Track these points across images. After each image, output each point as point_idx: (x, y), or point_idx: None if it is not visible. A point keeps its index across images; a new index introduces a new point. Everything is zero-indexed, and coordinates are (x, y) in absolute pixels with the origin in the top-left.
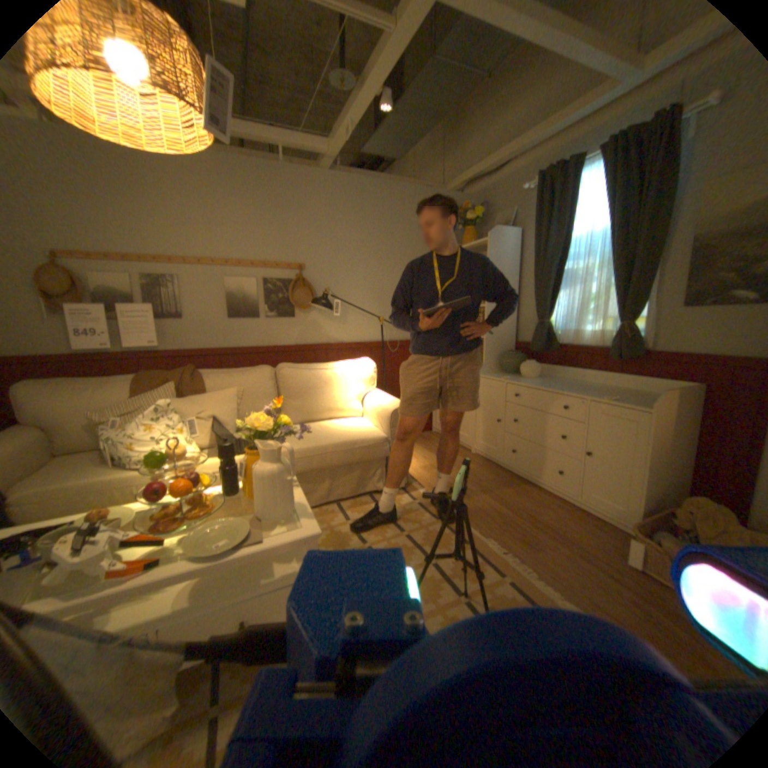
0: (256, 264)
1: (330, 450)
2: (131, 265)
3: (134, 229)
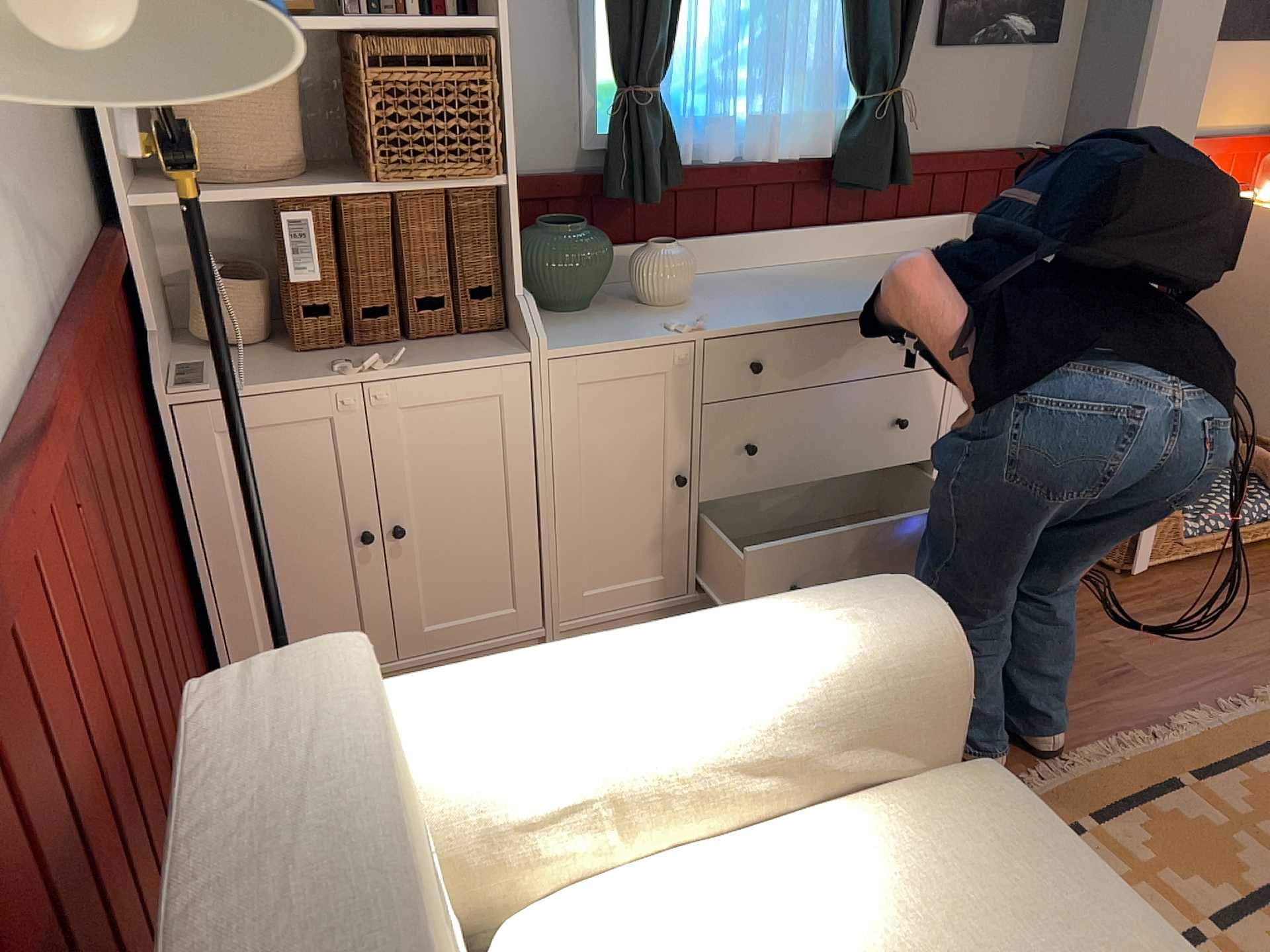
0: None
1: None
2: None
3: None
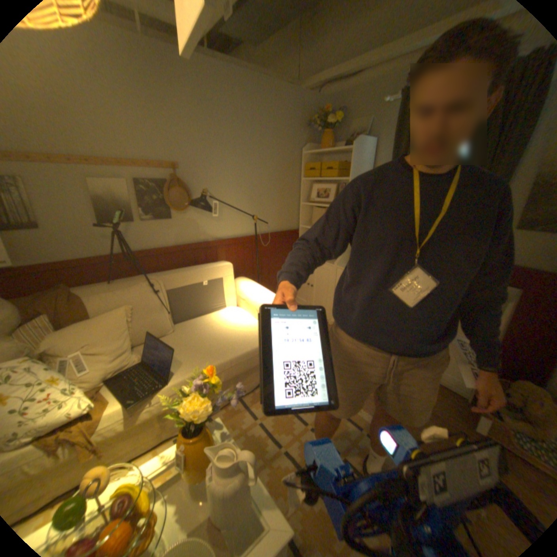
0: (124, 162)
1: (236, 363)
2: None
3: None
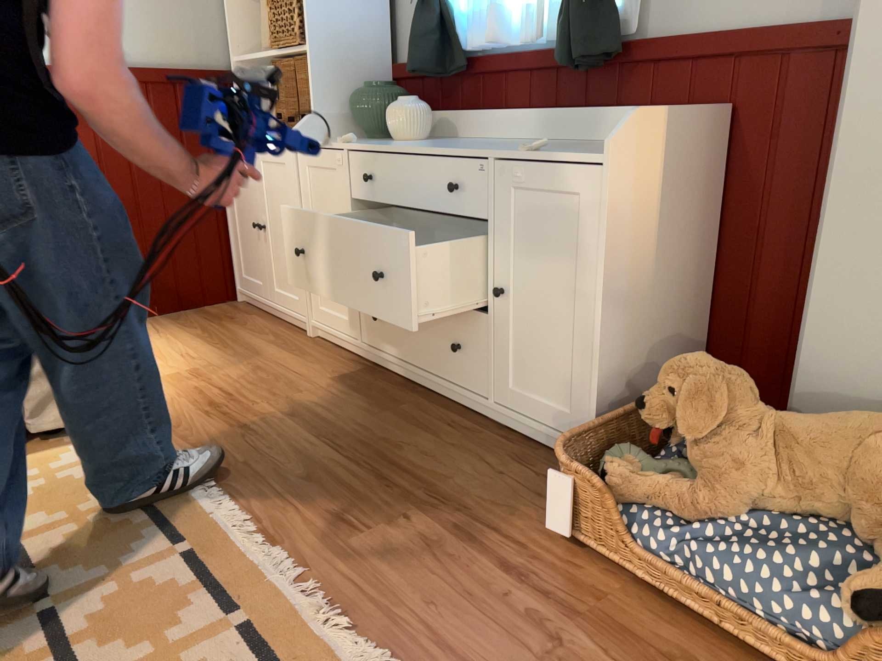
0: None
1: None
2: None
3: None
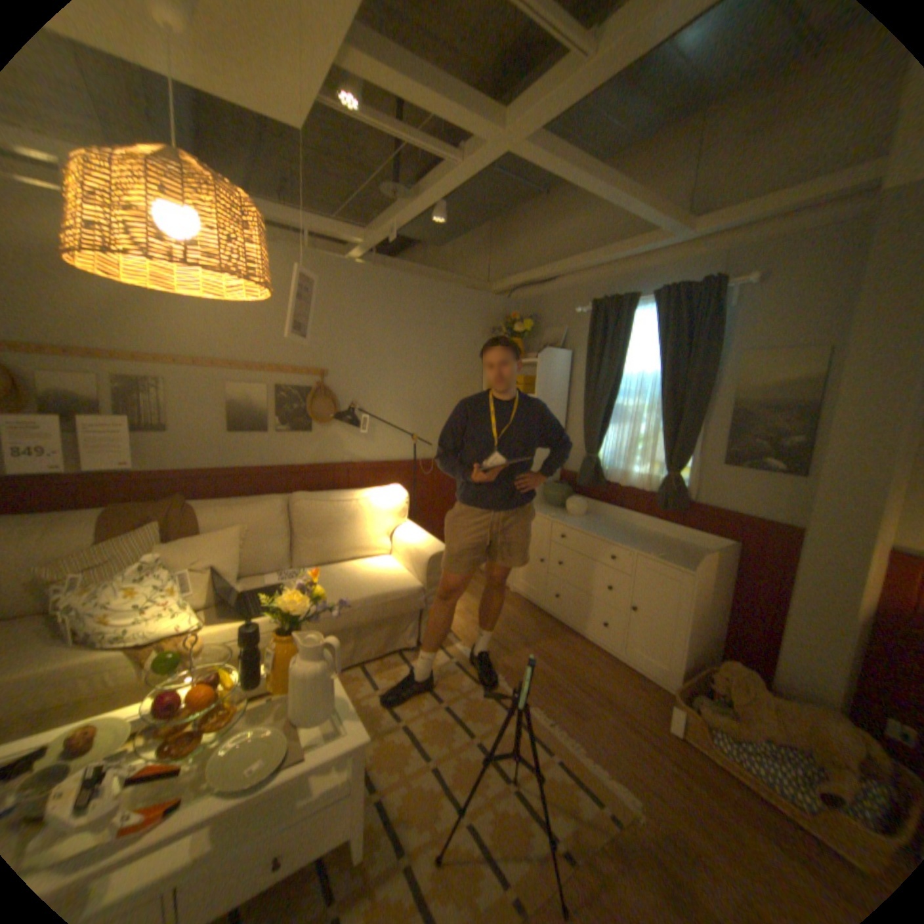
0: (267, 369)
1: (358, 608)
2: (99, 366)
3: (107, 321)
